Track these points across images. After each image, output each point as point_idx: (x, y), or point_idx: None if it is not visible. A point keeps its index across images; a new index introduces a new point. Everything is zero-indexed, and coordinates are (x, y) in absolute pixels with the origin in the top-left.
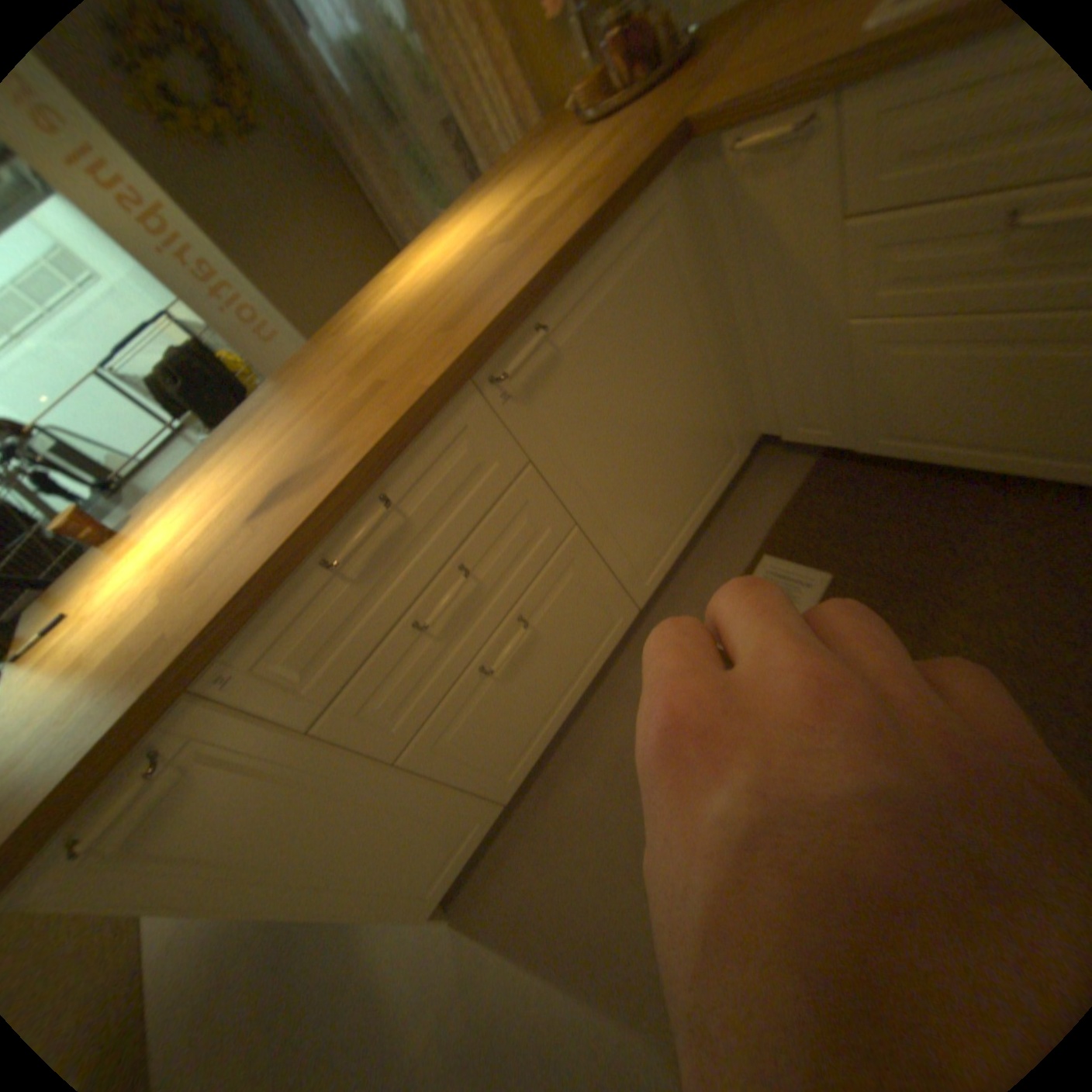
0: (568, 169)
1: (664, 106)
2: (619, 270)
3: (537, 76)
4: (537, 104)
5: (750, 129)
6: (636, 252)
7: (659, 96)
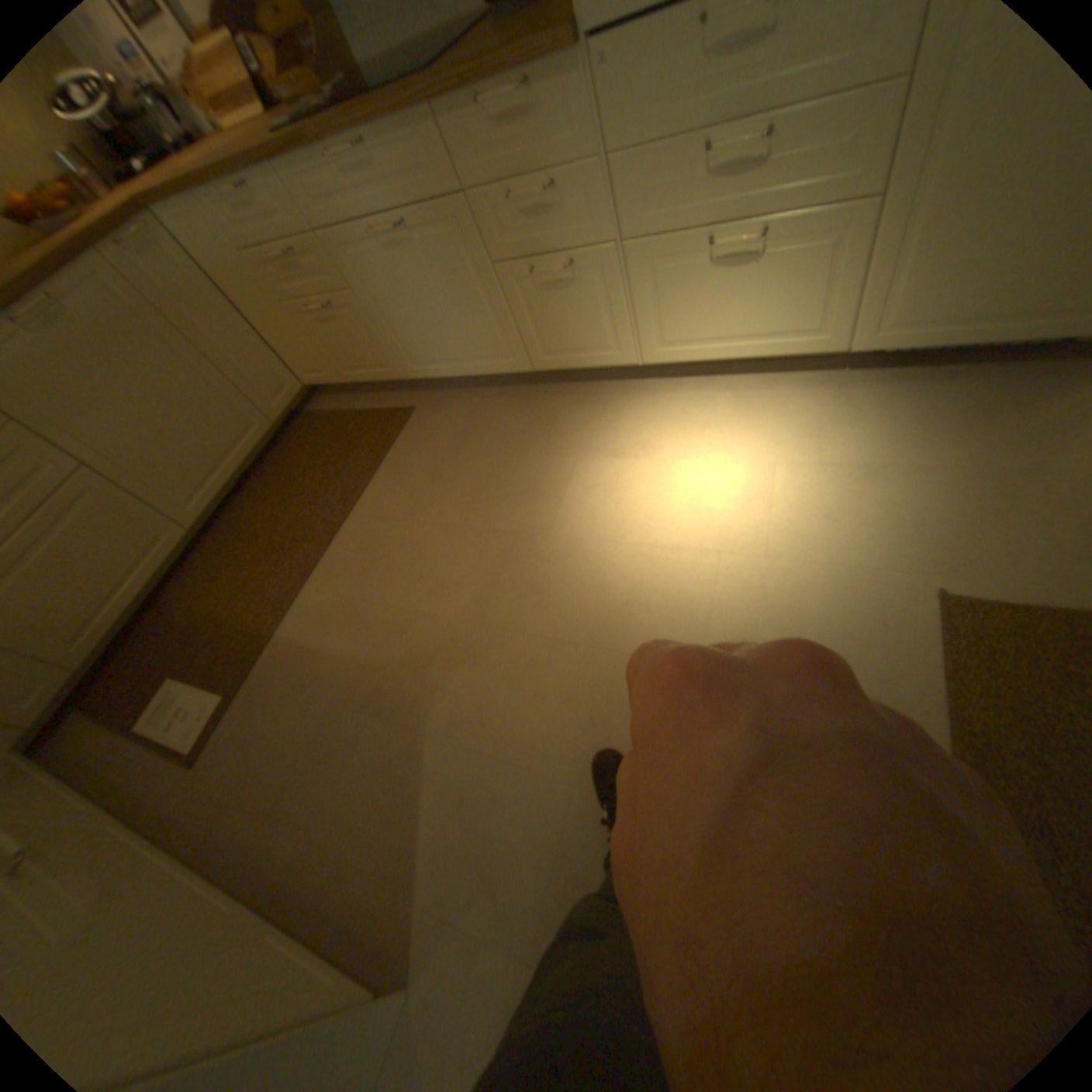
0: None
1: None
2: None
3: None
4: None
5: None
6: None
7: None
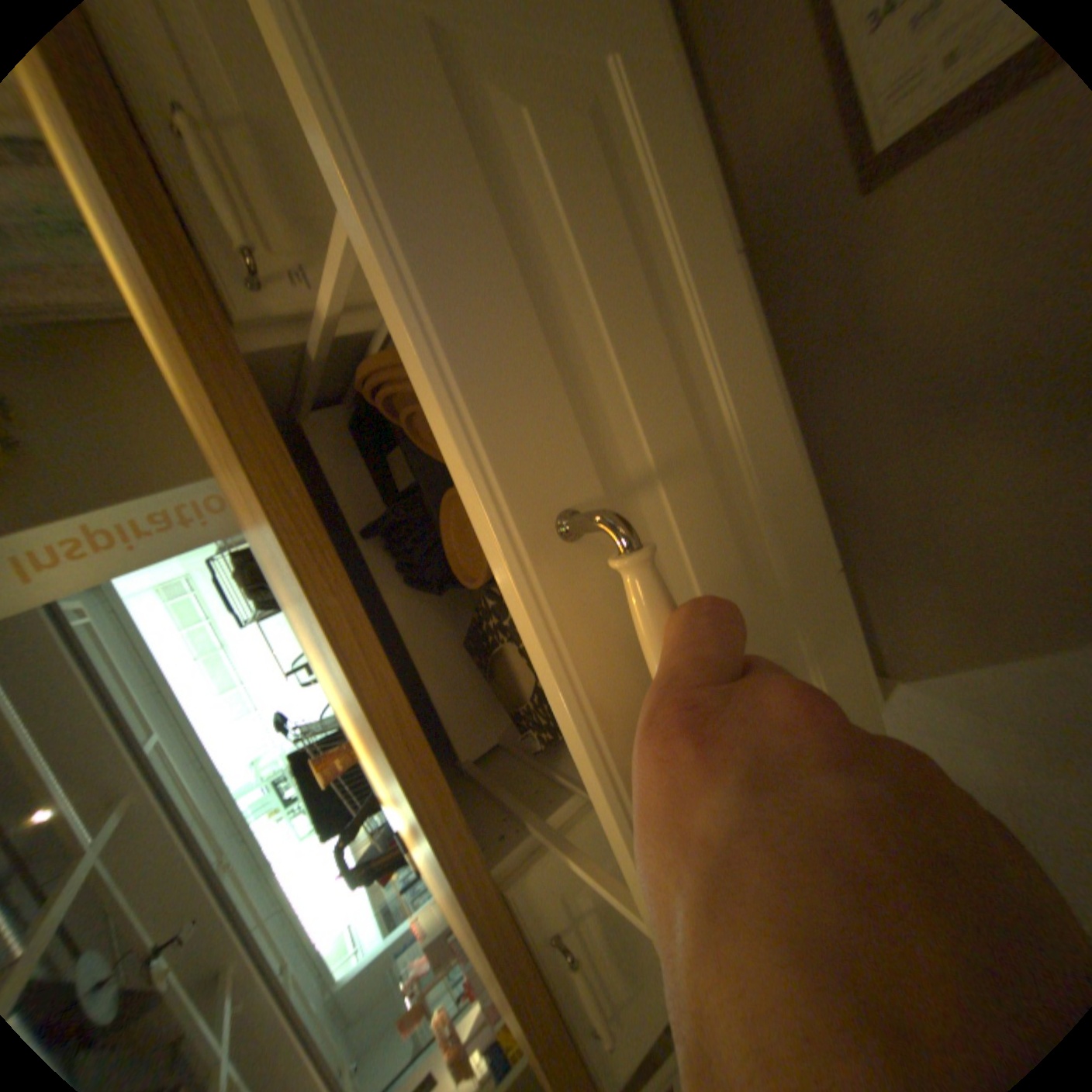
0: None
1: None
2: None
3: None
4: None
5: None
6: None
7: None
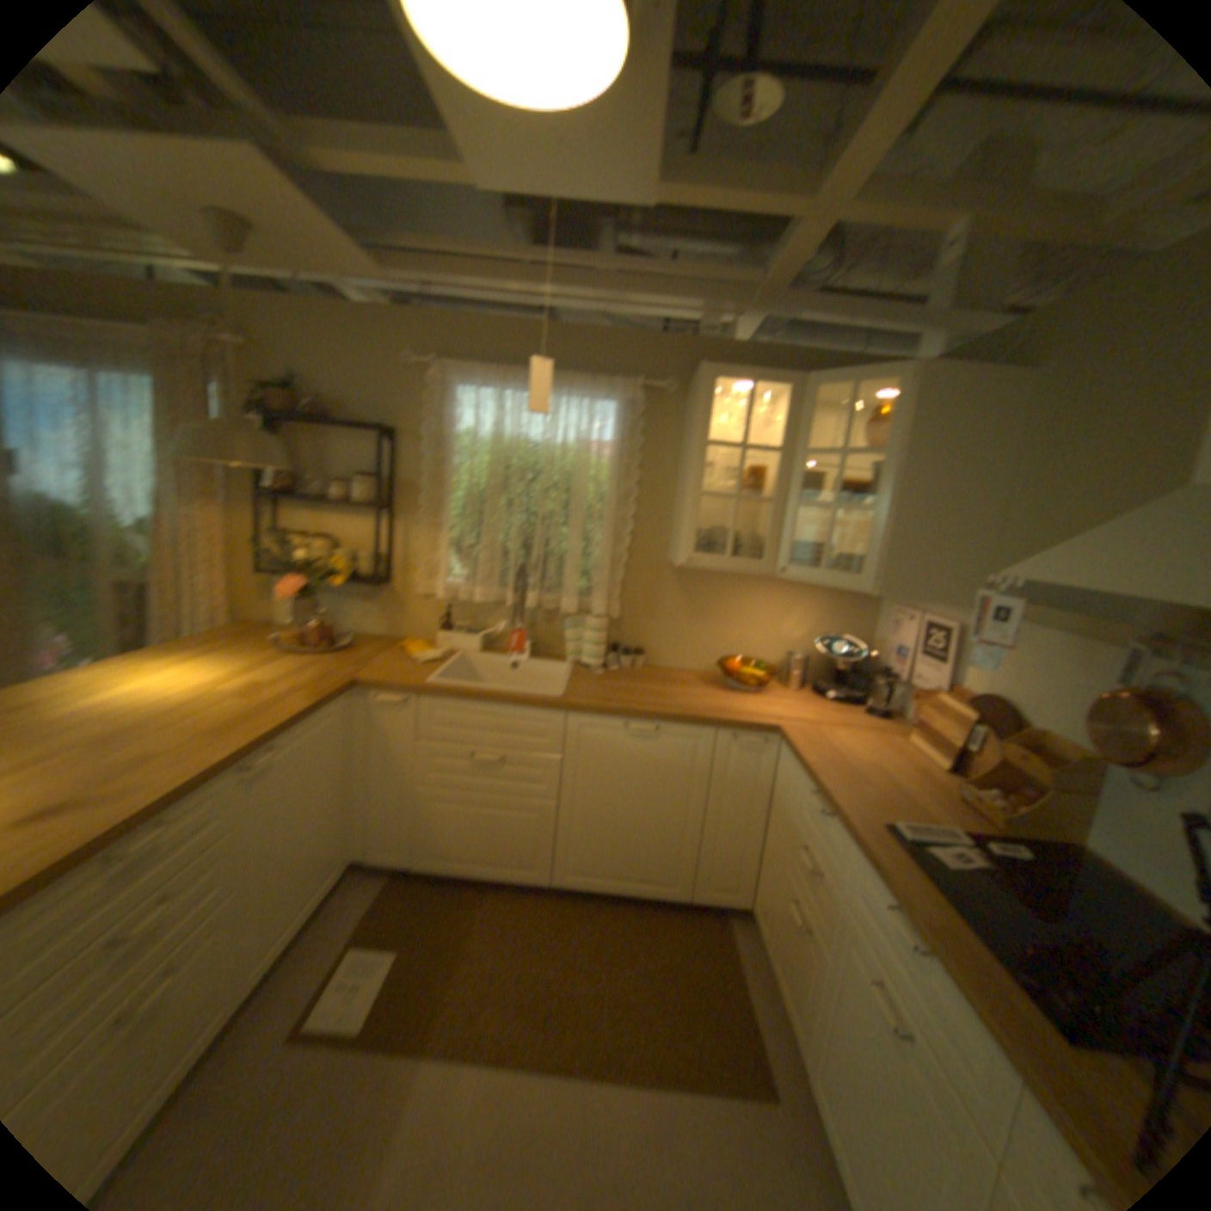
0: (271, 676)
1: (334, 670)
2: (306, 736)
3: (226, 605)
4: (222, 619)
5: (378, 696)
6: (315, 730)
7: (329, 662)
